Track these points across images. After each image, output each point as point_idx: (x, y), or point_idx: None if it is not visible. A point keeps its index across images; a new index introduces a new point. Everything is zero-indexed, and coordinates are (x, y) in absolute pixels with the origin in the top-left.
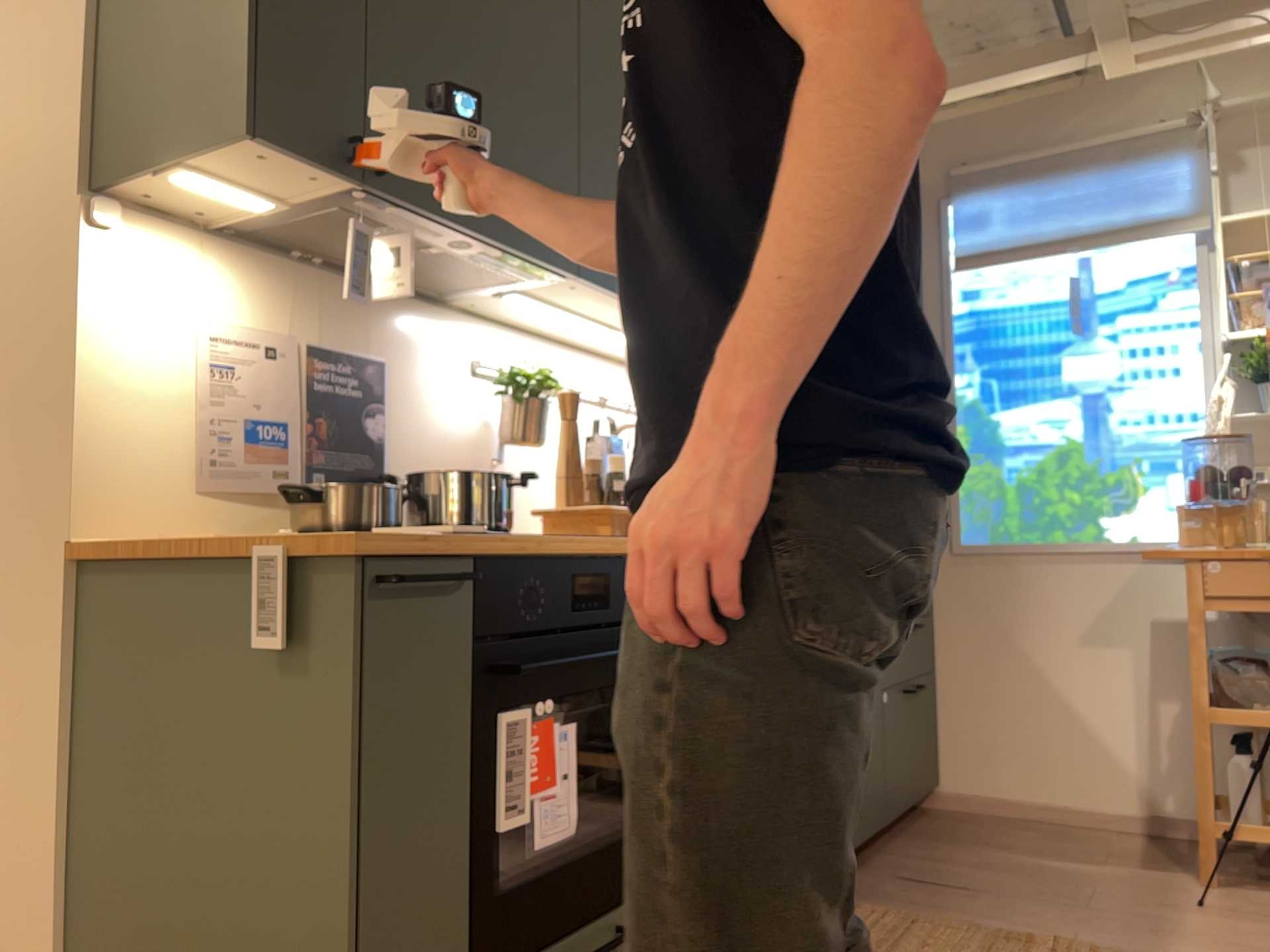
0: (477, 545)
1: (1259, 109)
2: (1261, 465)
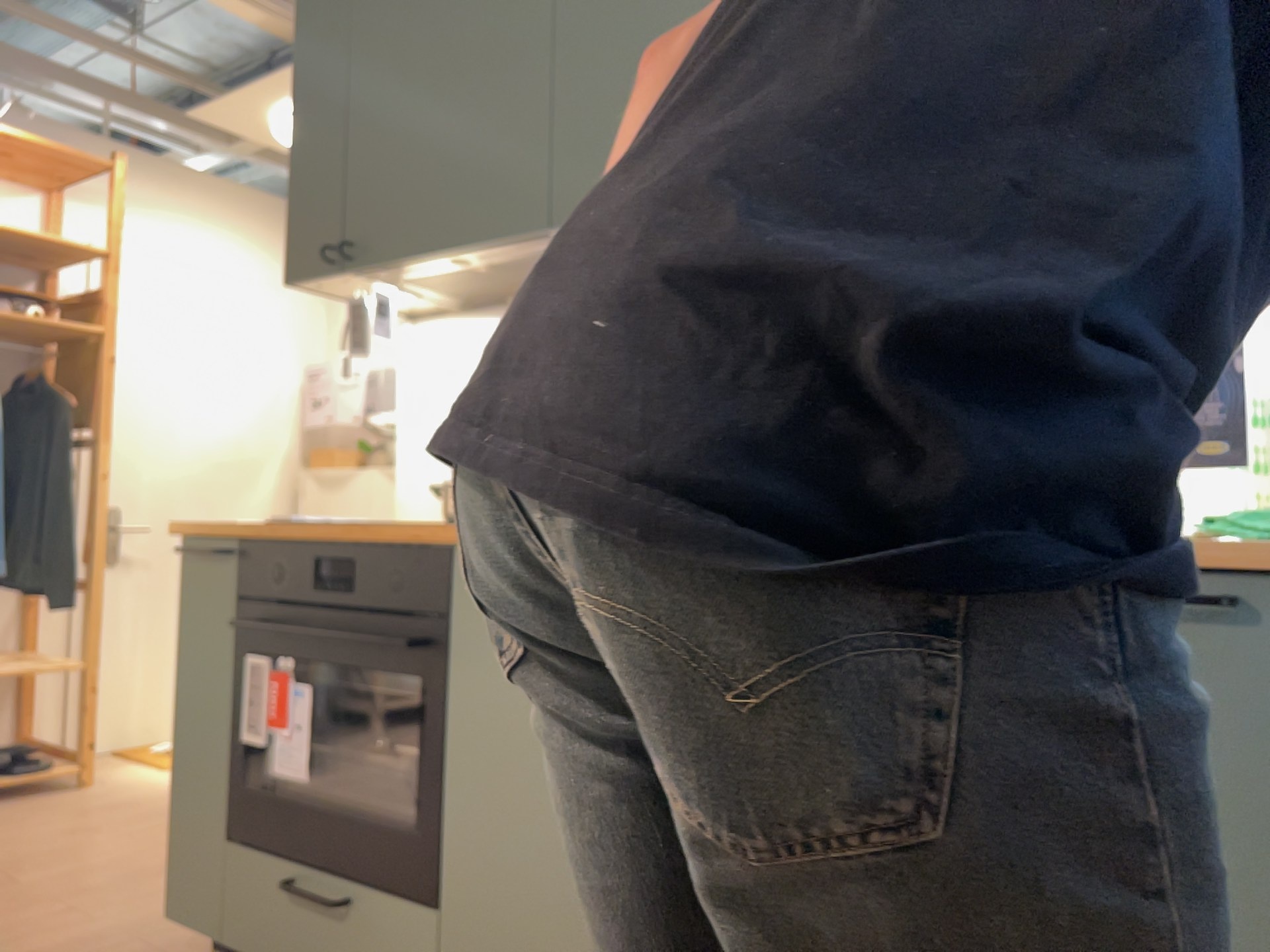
0: (229, 529)
1: None
2: None
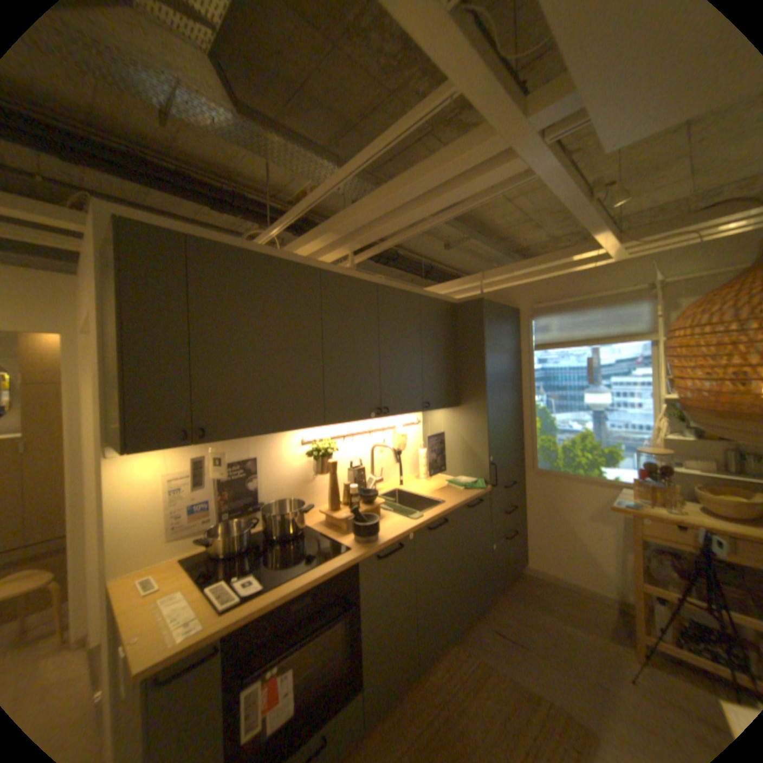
0: (221, 632)
1: (690, 279)
2: (683, 458)
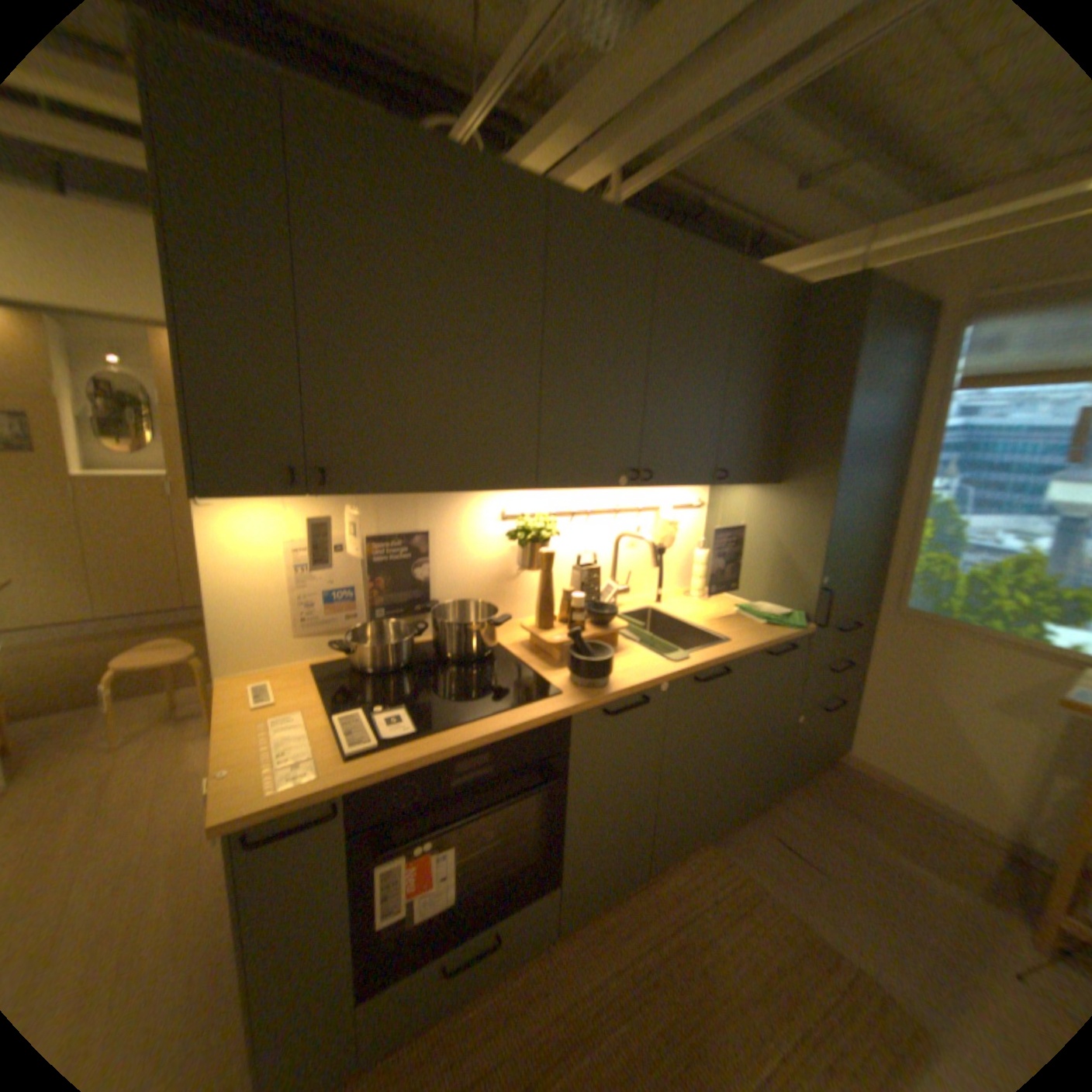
0: (341, 790)
1: None
2: None
